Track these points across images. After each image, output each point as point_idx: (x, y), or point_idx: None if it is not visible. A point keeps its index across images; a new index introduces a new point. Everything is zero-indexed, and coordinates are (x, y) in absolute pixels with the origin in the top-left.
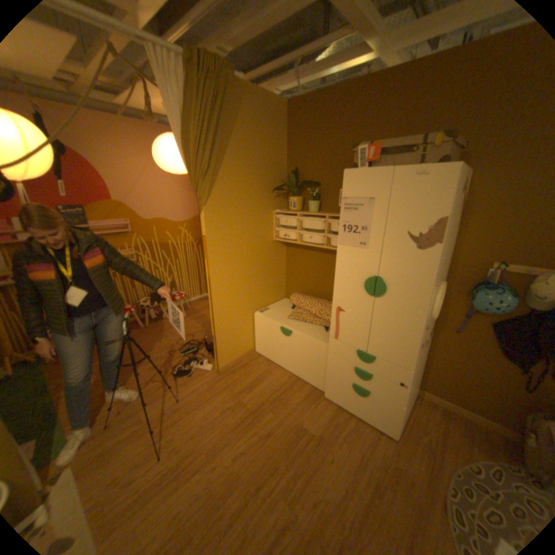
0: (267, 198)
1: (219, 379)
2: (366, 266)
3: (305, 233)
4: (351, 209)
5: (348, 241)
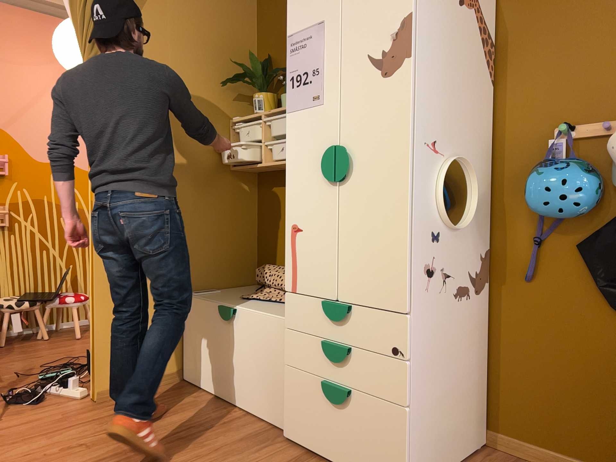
0: (219, 97)
1: (88, 409)
2: (324, 133)
3: (272, 141)
4: (299, 49)
5: (299, 101)
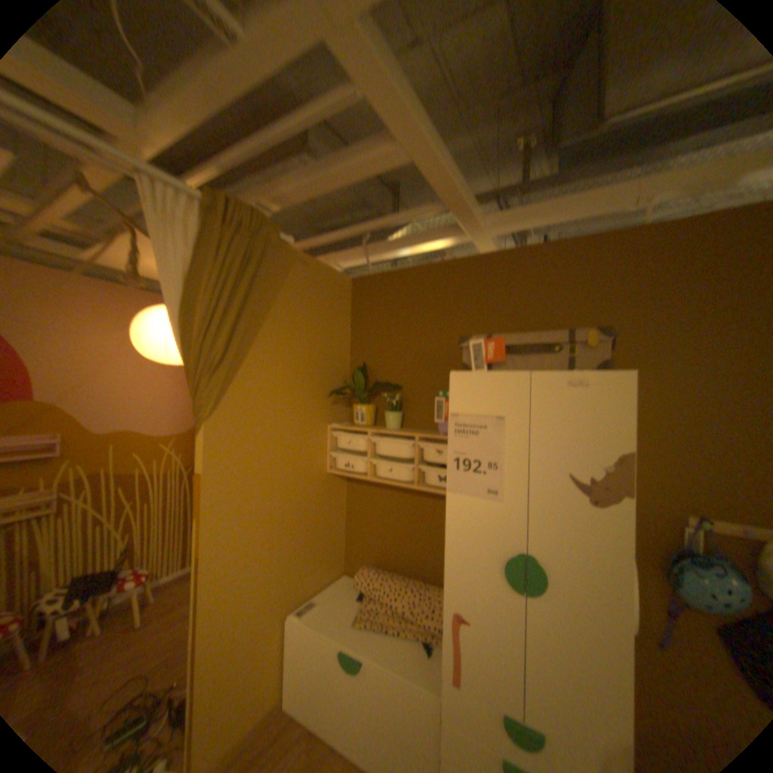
0: (320, 407)
1: None
2: (504, 535)
3: (382, 463)
4: (467, 434)
5: (466, 486)
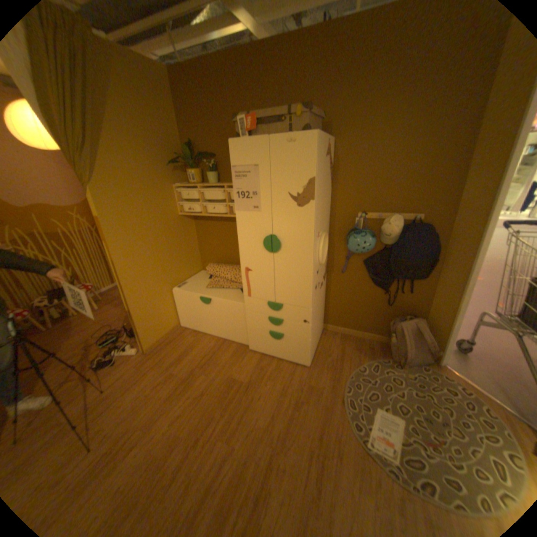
0: (164, 172)
1: (145, 361)
2: (262, 228)
3: (208, 204)
4: (241, 177)
5: (243, 206)
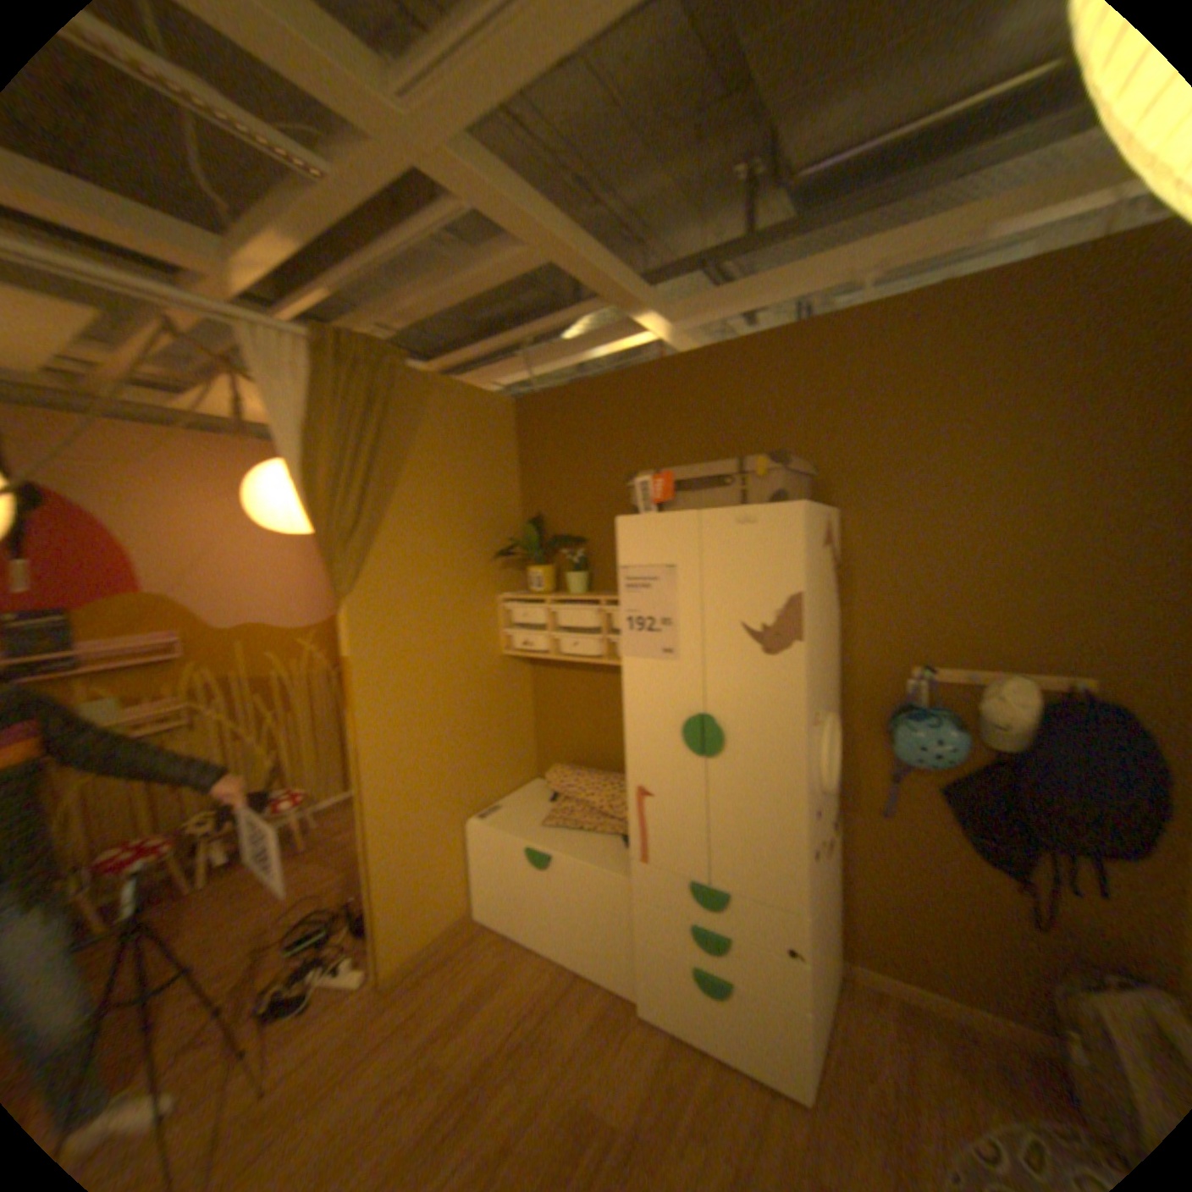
0: (483, 572)
1: (377, 1011)
2: (681, 696)
3: (563, 635)
4: (637, 588)
5: (639, 647)
